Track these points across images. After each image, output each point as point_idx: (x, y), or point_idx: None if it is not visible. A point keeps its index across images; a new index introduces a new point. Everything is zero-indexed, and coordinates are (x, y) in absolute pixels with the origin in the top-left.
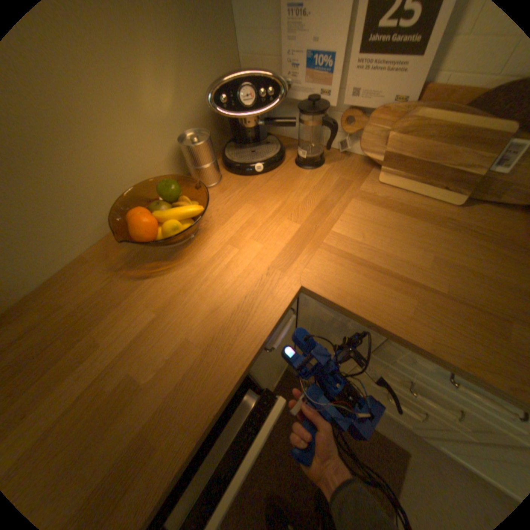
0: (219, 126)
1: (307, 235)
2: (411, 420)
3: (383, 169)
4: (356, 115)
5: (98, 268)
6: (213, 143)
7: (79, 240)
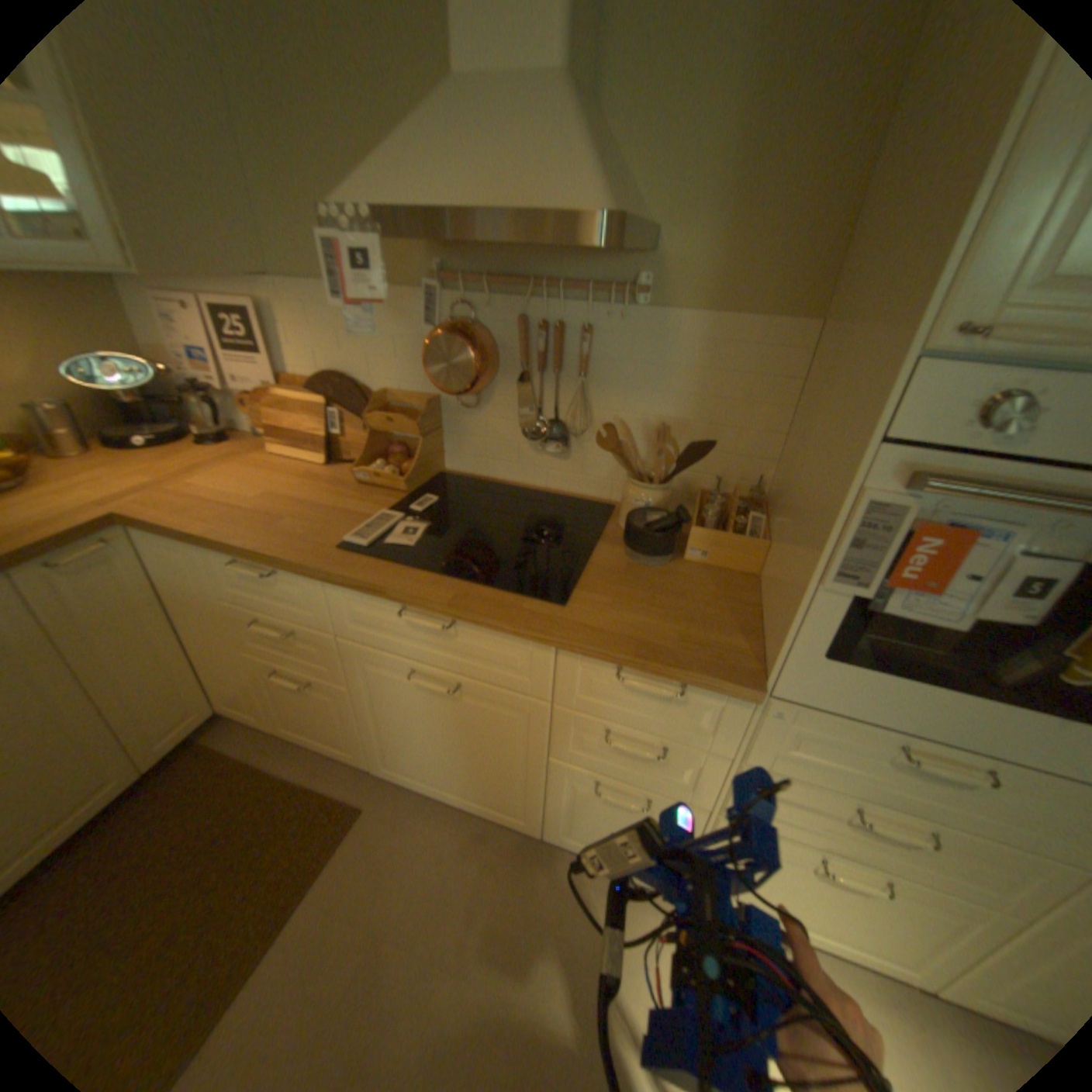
0: (101, 406)
1: (147, 486)
2: (327, 728)
3: (263, 440)
4: (241, 398)
5: None
6: (91, 423)
7: None
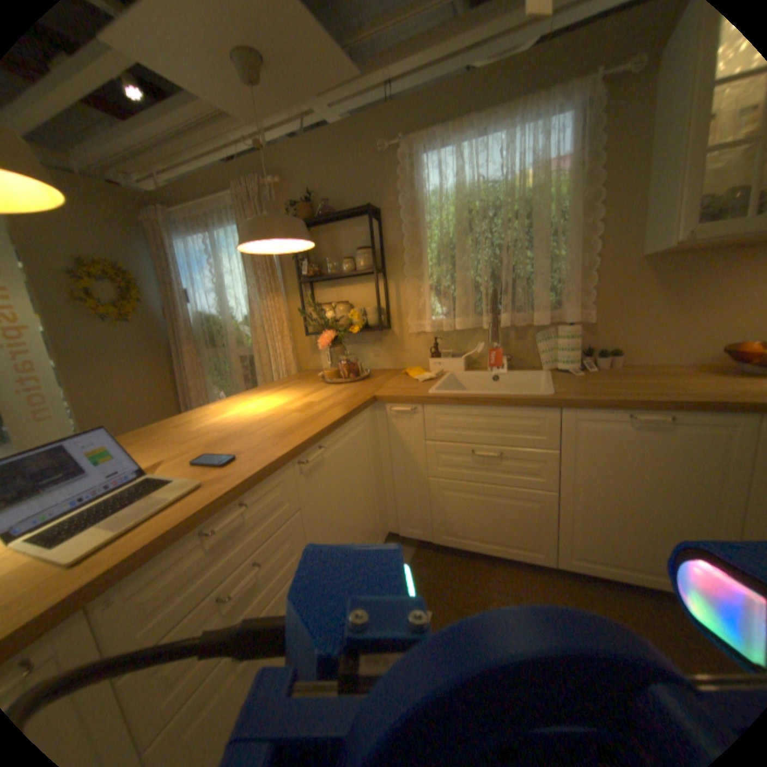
0: None
1: None
2: None
3: None
4: None
5: (691, 369)
6: None
7: (691, 357)
